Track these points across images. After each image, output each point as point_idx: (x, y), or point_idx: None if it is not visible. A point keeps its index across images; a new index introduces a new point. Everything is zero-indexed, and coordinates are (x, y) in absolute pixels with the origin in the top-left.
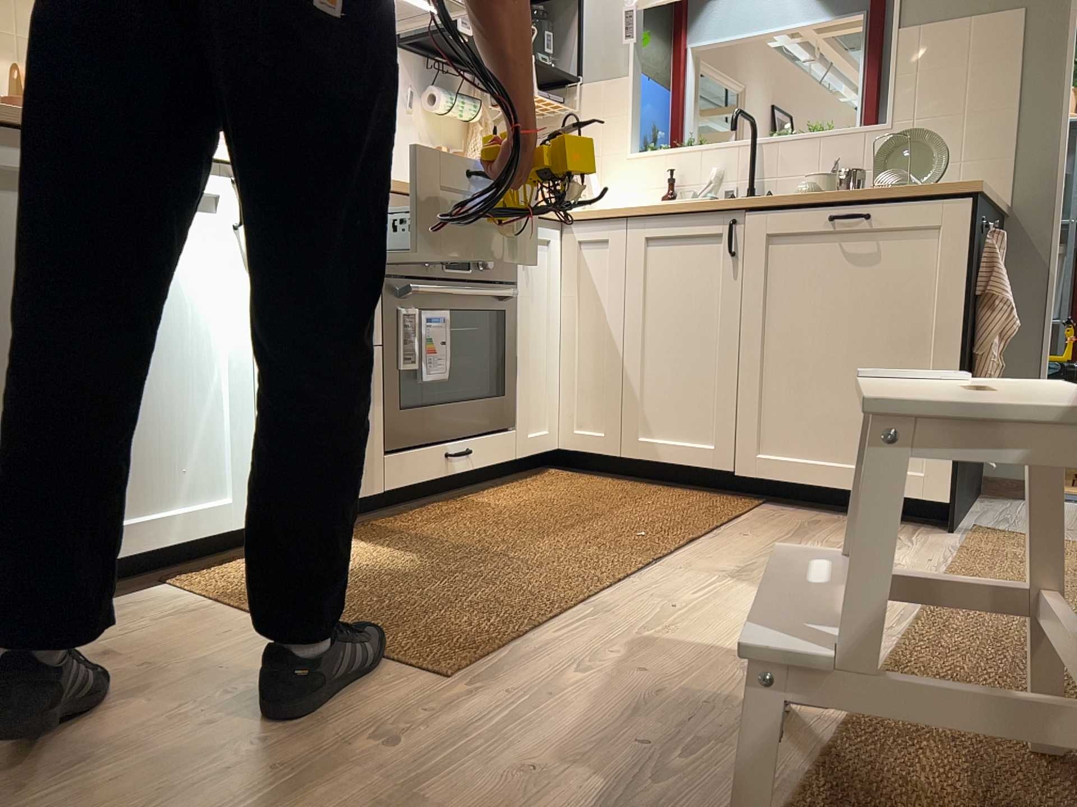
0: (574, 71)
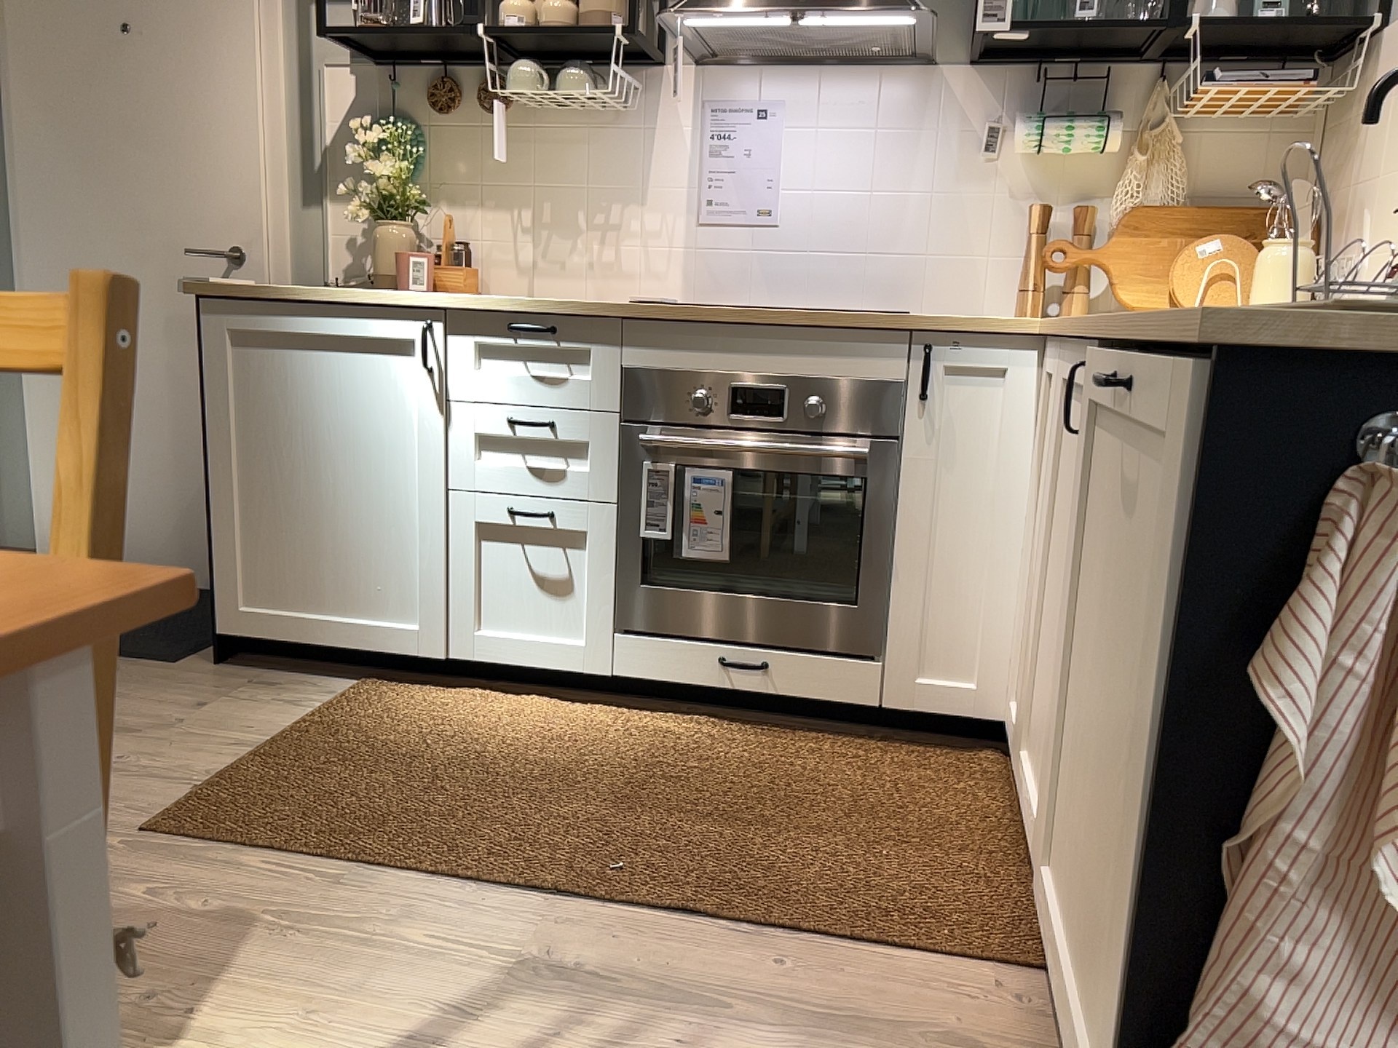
0: (1382, 3)
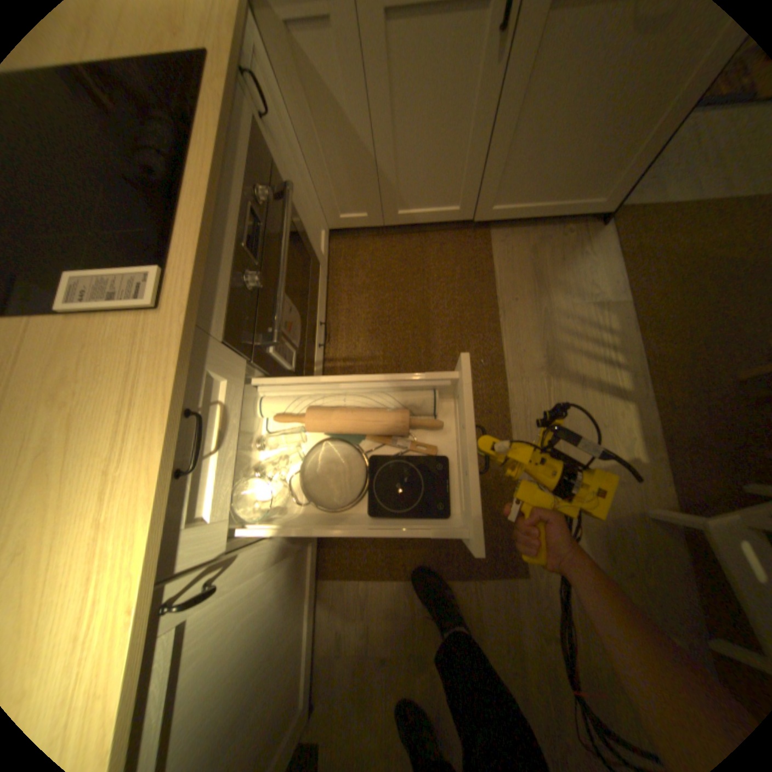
0: None
